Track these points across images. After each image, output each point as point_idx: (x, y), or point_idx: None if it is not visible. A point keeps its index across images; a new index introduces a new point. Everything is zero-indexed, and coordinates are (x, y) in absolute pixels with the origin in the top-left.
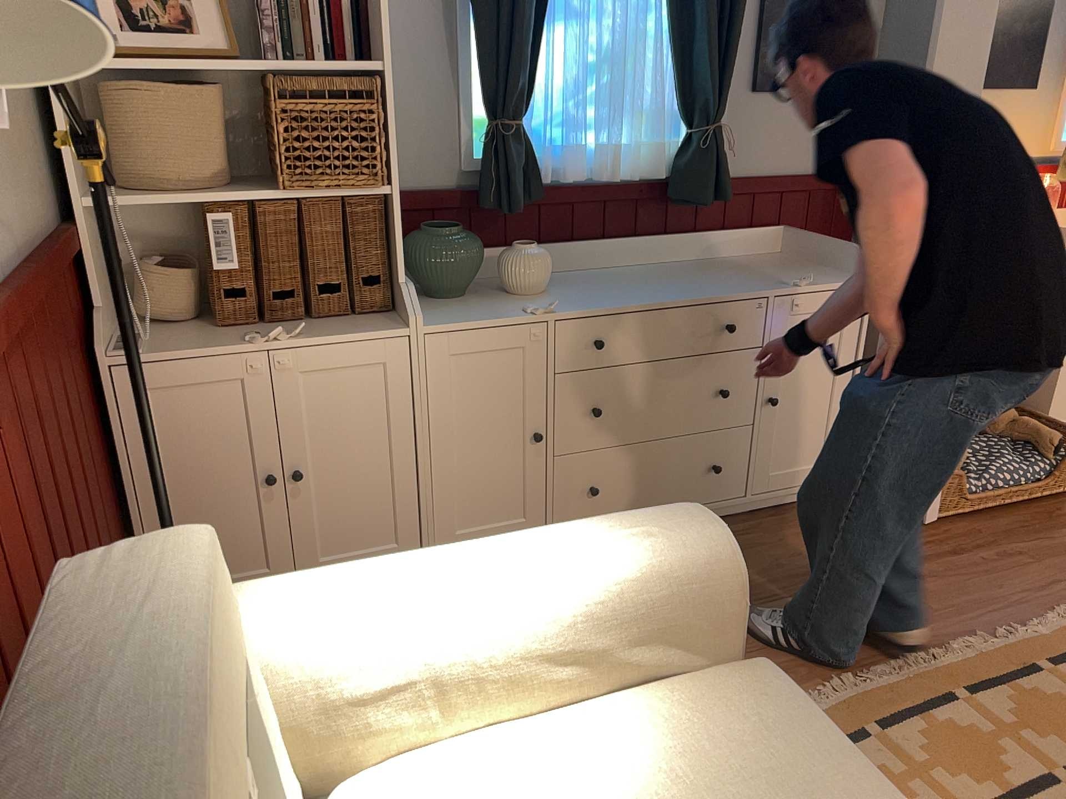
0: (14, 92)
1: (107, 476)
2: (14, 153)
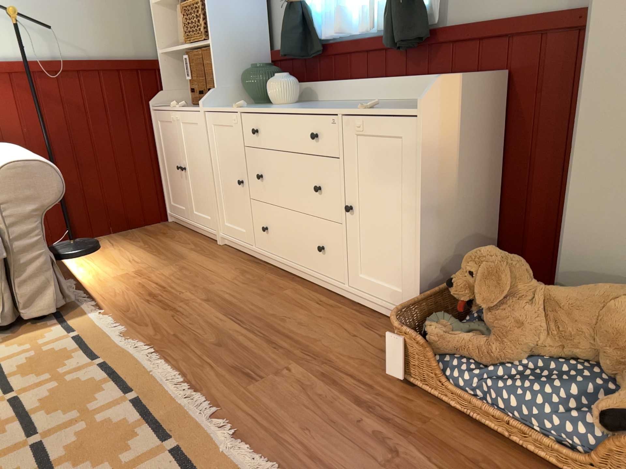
0: (126, 12)
1: (148, 149)
2: (111, 30)
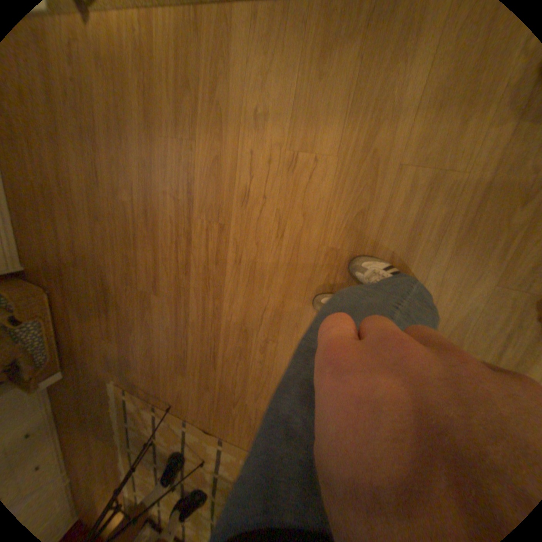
0: None
1: None
2: None
